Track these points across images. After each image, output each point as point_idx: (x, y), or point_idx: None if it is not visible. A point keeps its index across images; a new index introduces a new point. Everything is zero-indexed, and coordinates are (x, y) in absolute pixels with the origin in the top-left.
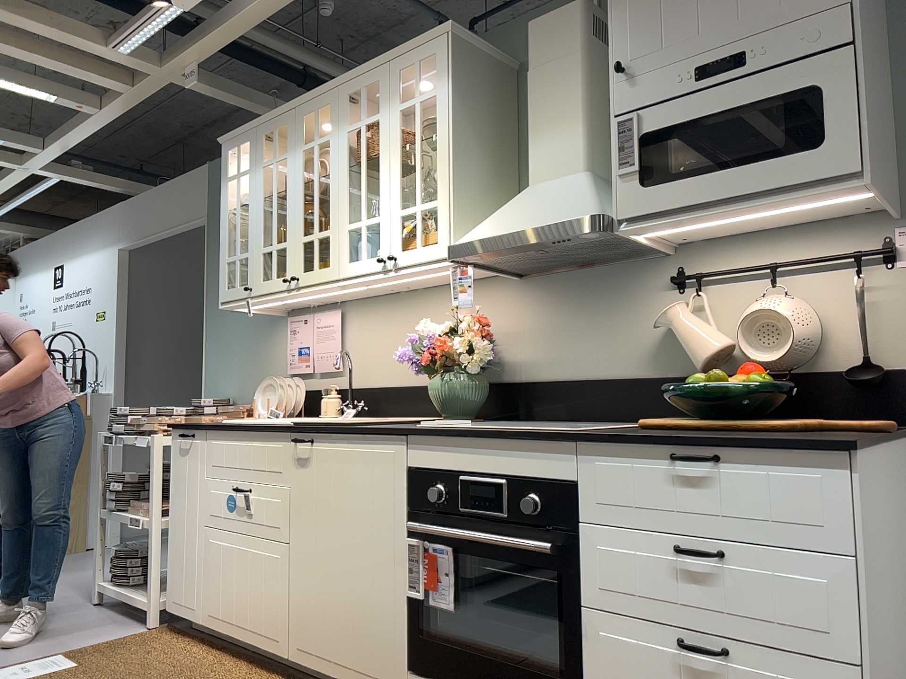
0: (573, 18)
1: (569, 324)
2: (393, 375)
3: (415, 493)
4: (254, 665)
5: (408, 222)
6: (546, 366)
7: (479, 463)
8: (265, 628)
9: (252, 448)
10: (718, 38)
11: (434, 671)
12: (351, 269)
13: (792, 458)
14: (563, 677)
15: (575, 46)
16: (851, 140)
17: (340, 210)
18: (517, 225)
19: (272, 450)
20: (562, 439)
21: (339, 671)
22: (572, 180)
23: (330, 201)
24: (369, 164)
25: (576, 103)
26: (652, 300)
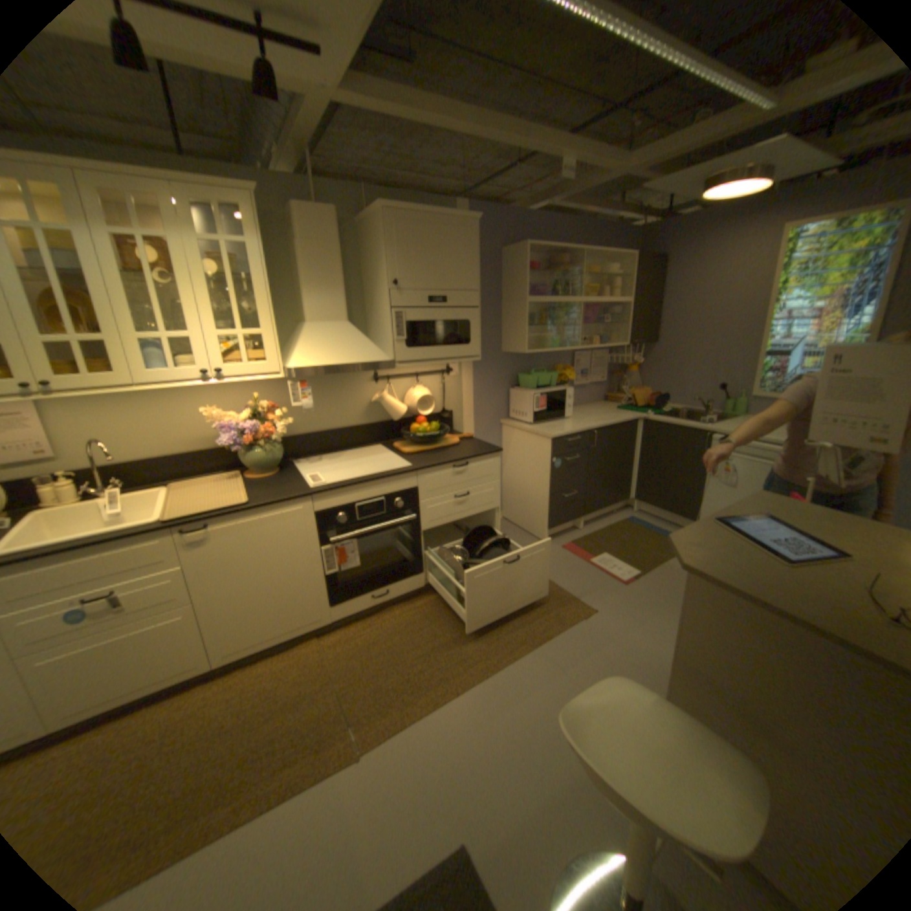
0: (332, 217)
1: (316, 401)
2: (143, 449)
3: (323, 523)
4: (155, 704)
5: (222, 341)
6: (302, 426)
7: (366, 495)
8: (173, 672)
9: (102, 560)
10: (437, 286)
11: (347, 597)
12: (156, 377)
13: (486, 458)
14: (414, 560)
15: (334, 238)
16: (478, 345)
17: (120, 317)
18: (339, 359)
19: (144, 550)
20: (413, 472)
21: (271, 642)
22: (346, 328)
23: (96, 305)
24: (151, 276)
25: (339, 278)
26: (363, 387)
